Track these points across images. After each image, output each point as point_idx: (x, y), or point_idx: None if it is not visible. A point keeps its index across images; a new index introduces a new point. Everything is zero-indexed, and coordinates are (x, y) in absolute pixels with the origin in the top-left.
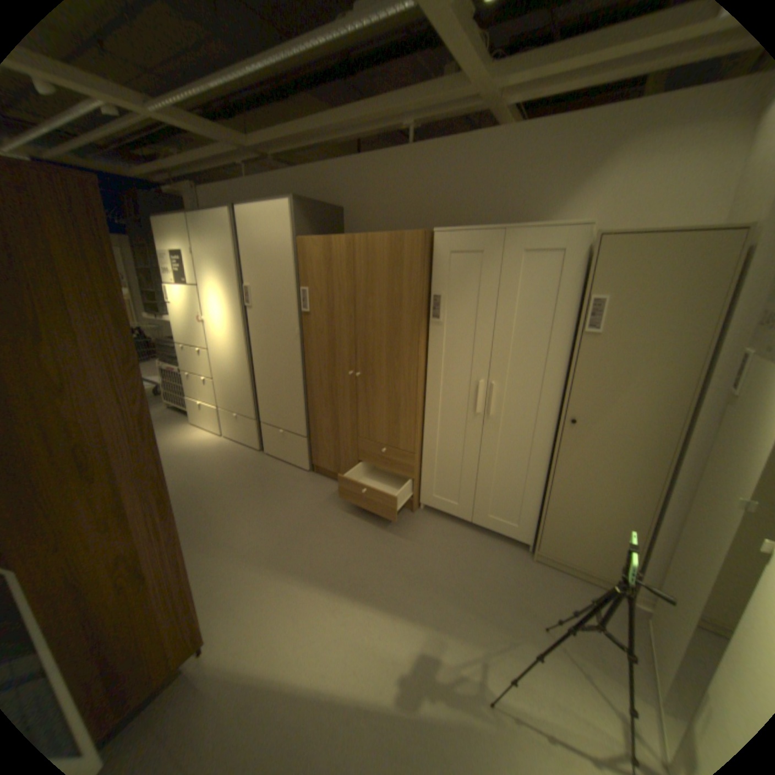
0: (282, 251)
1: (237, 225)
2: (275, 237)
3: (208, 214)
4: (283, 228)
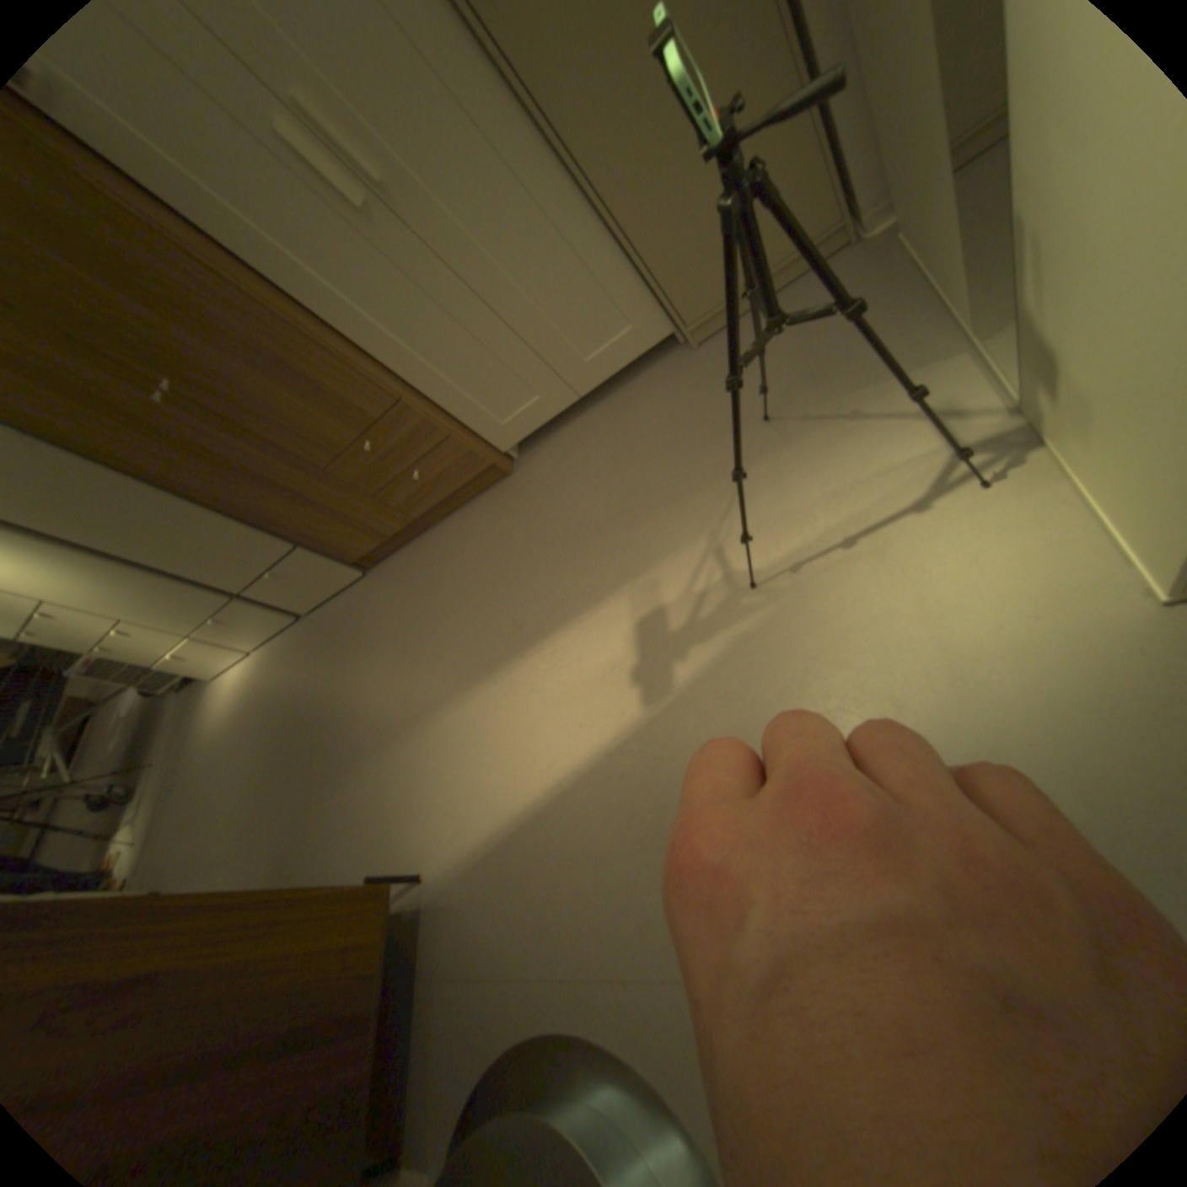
0: None
1: None
2: None
3: None
4: None
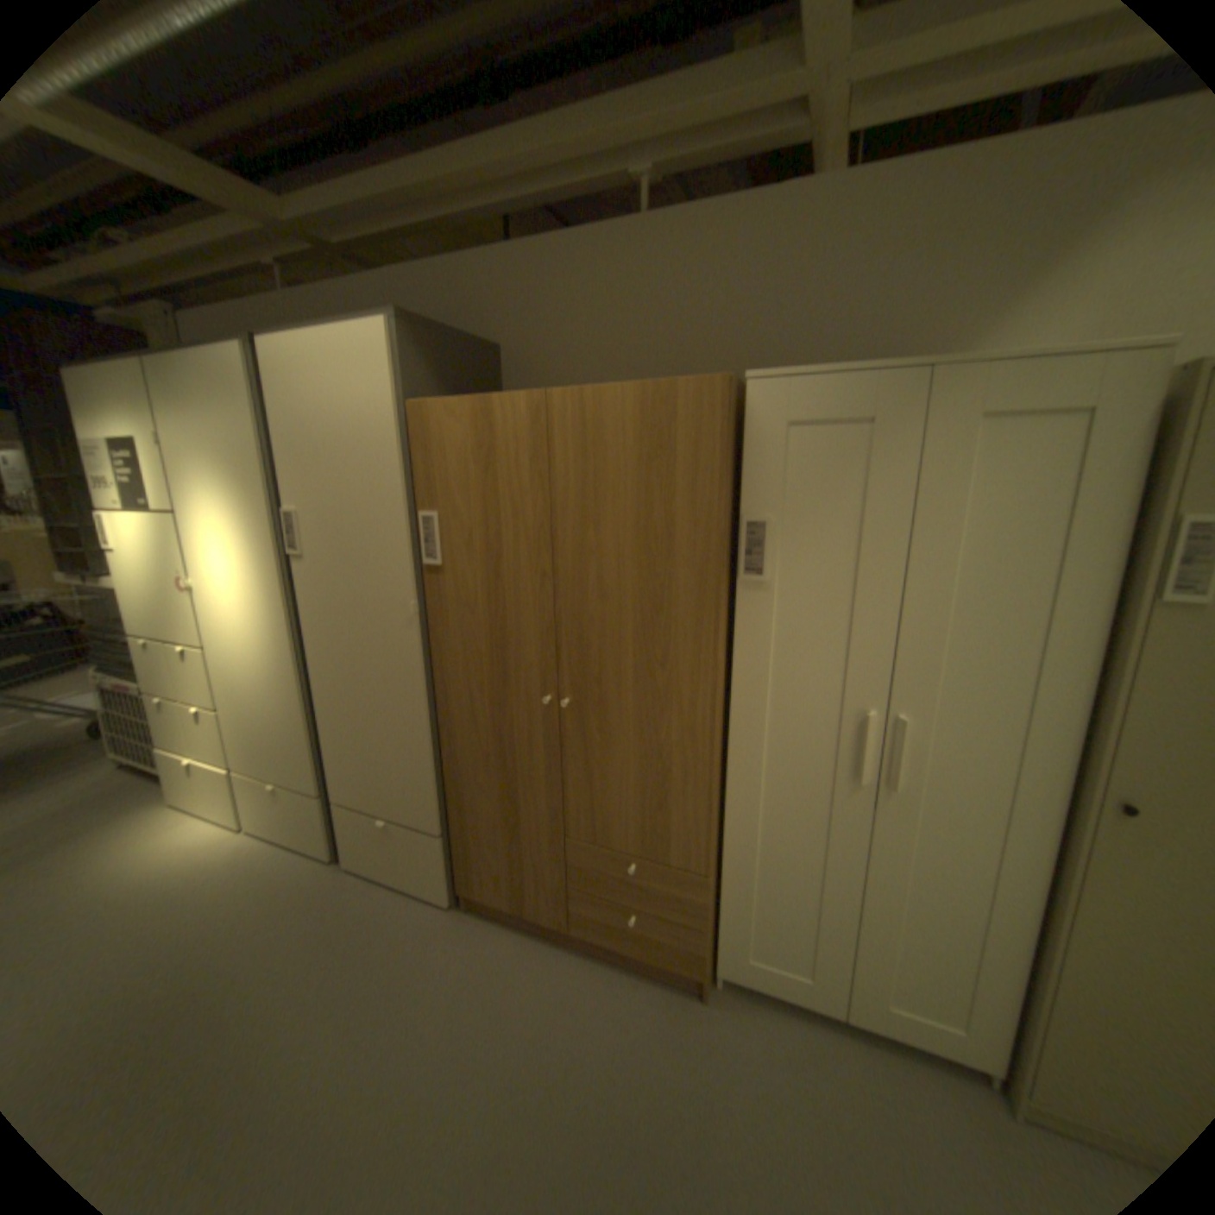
0: (371, 433)
1: (263, 378)
2: (354, 401)
3: (194, 357)
4: (373, 382)
